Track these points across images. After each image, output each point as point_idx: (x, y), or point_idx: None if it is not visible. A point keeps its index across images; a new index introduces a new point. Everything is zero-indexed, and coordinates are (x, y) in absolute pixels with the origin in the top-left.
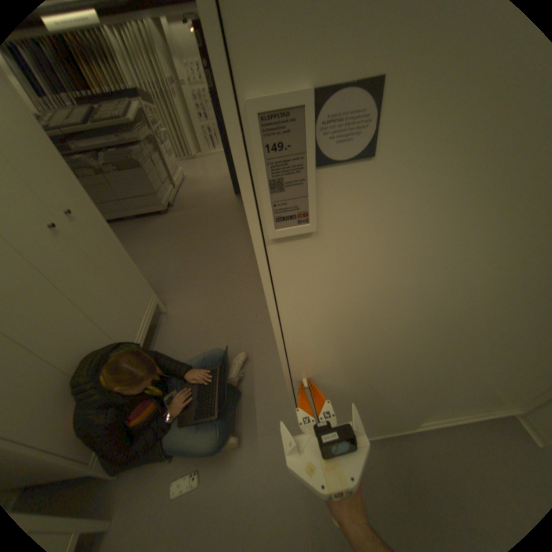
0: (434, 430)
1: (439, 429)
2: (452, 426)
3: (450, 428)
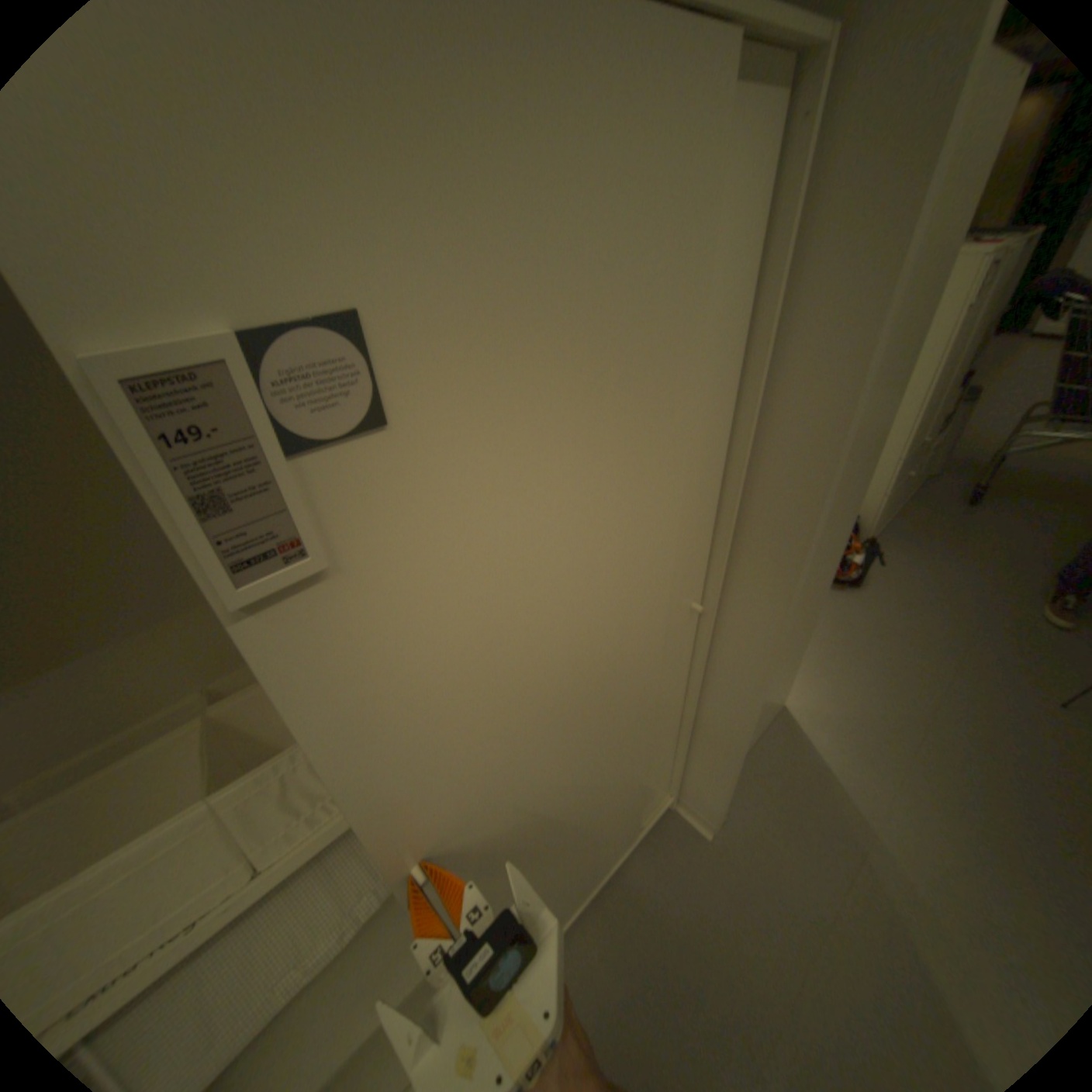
0: (572, 923)
1: (578, 916)
2: (595, 895)
3: (591, 901)
